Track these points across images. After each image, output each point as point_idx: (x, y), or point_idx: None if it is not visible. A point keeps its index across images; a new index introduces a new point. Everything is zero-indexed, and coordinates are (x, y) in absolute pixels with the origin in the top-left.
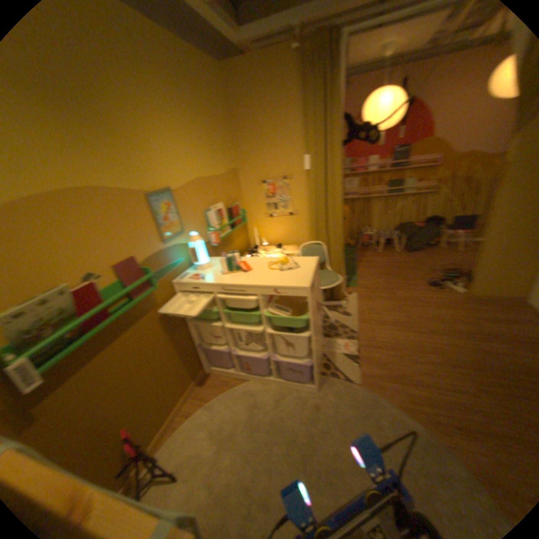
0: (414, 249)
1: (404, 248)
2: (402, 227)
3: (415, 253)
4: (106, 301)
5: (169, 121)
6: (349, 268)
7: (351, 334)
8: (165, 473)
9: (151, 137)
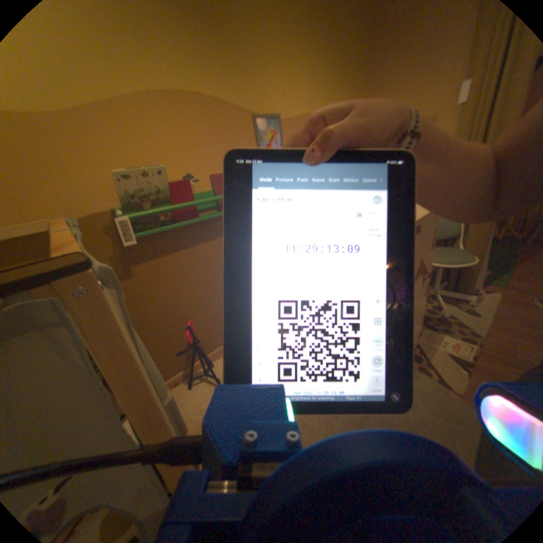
0: None
1: None
2: None
3: None
4: (199, 202)
5: (296, 43)
6: (502, 265)
7: (472, 337)
8: (217, 378)
9: (272, 57)
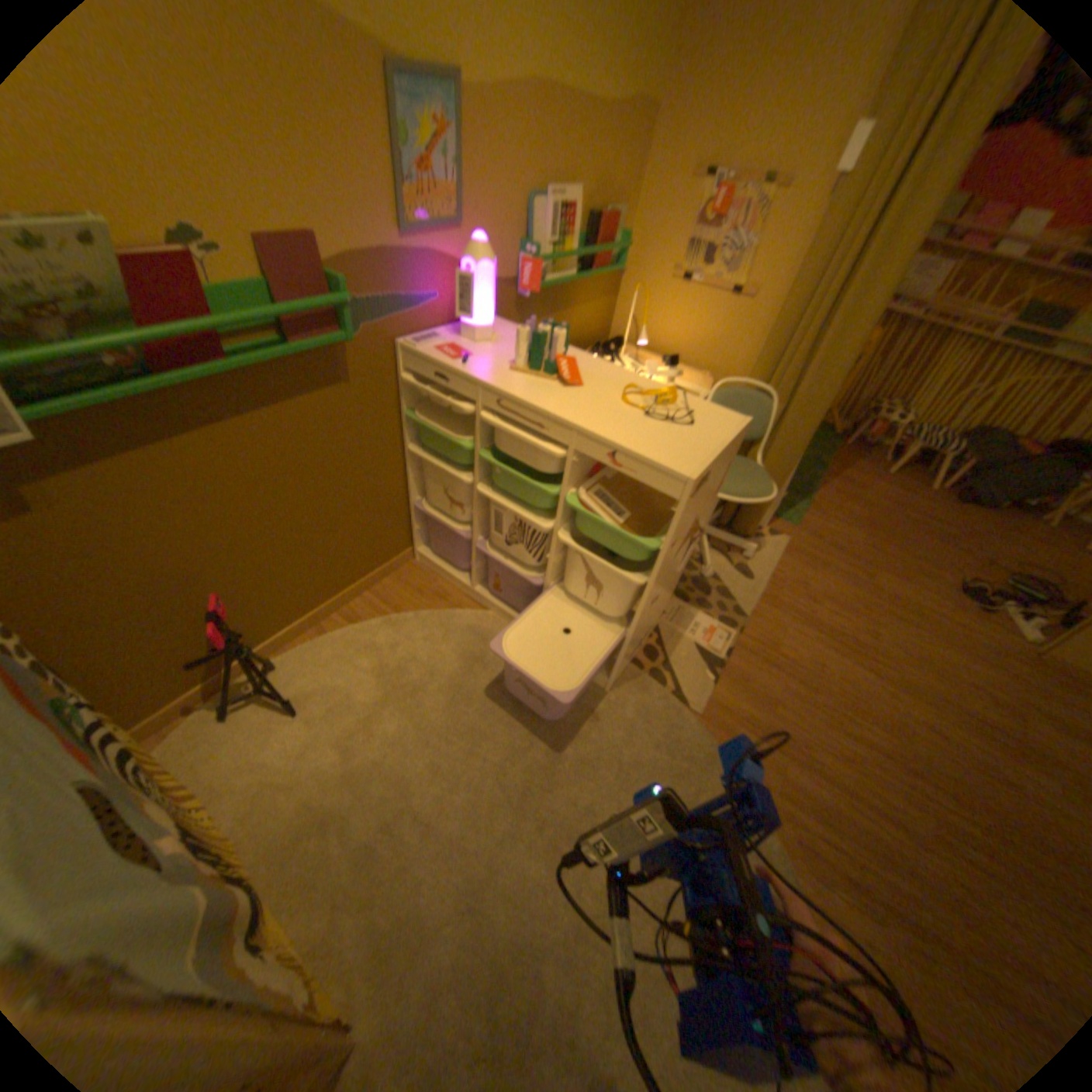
0: (980, 500)
1: (955, 489)
2: (987, 438)
3: (975, 511)
4: (224, 321)
5: None
6: (804, 482)
7: (734, 616)
8: (284, 696)
9: None
